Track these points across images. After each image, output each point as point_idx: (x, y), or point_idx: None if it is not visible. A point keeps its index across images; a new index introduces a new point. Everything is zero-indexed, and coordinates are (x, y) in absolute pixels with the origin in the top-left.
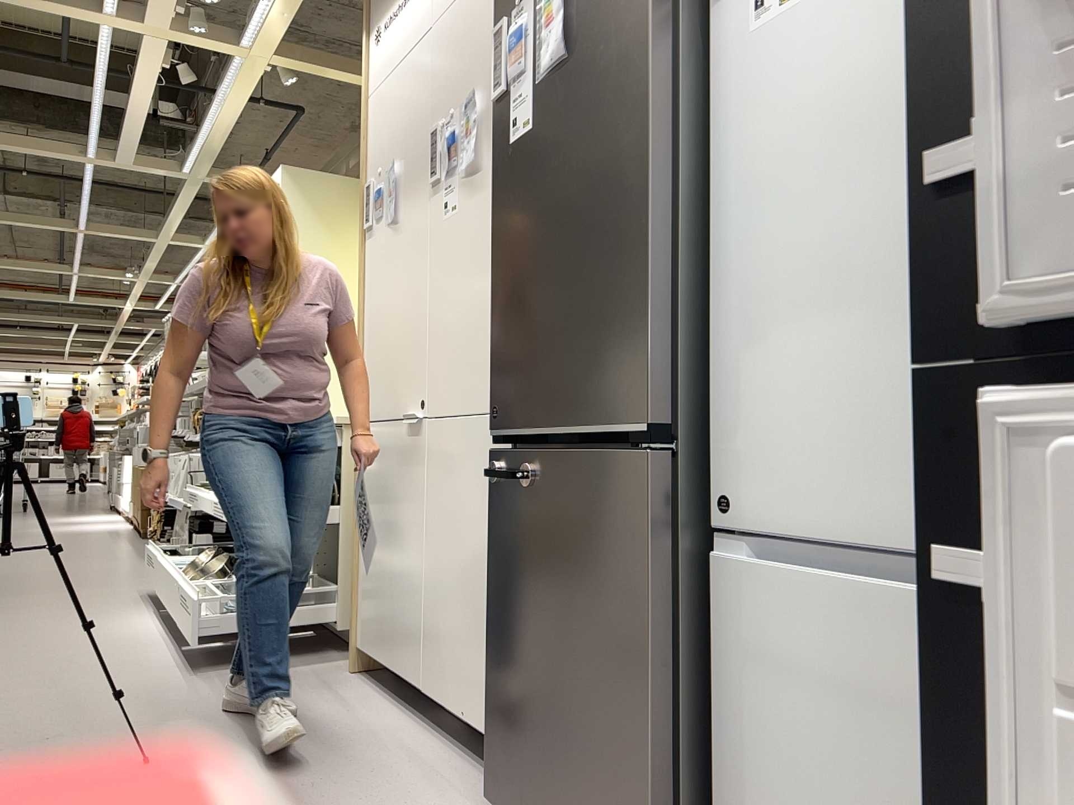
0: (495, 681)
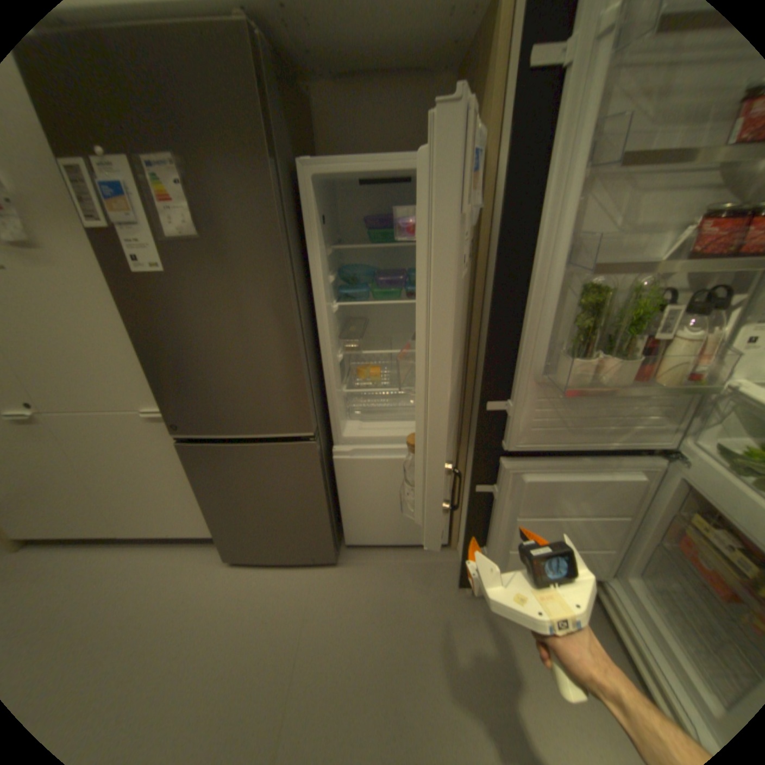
0: (213, 525)
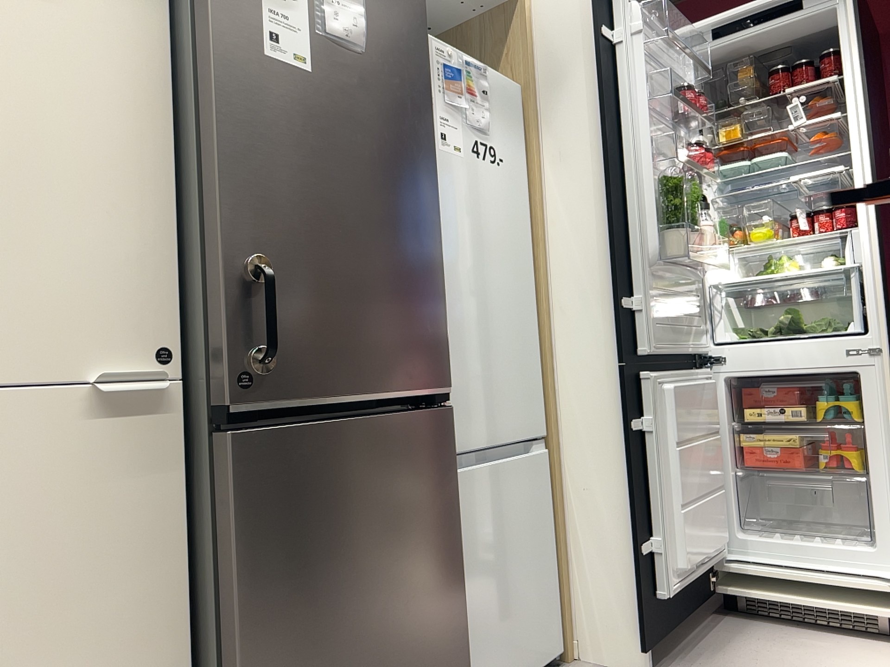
0: None
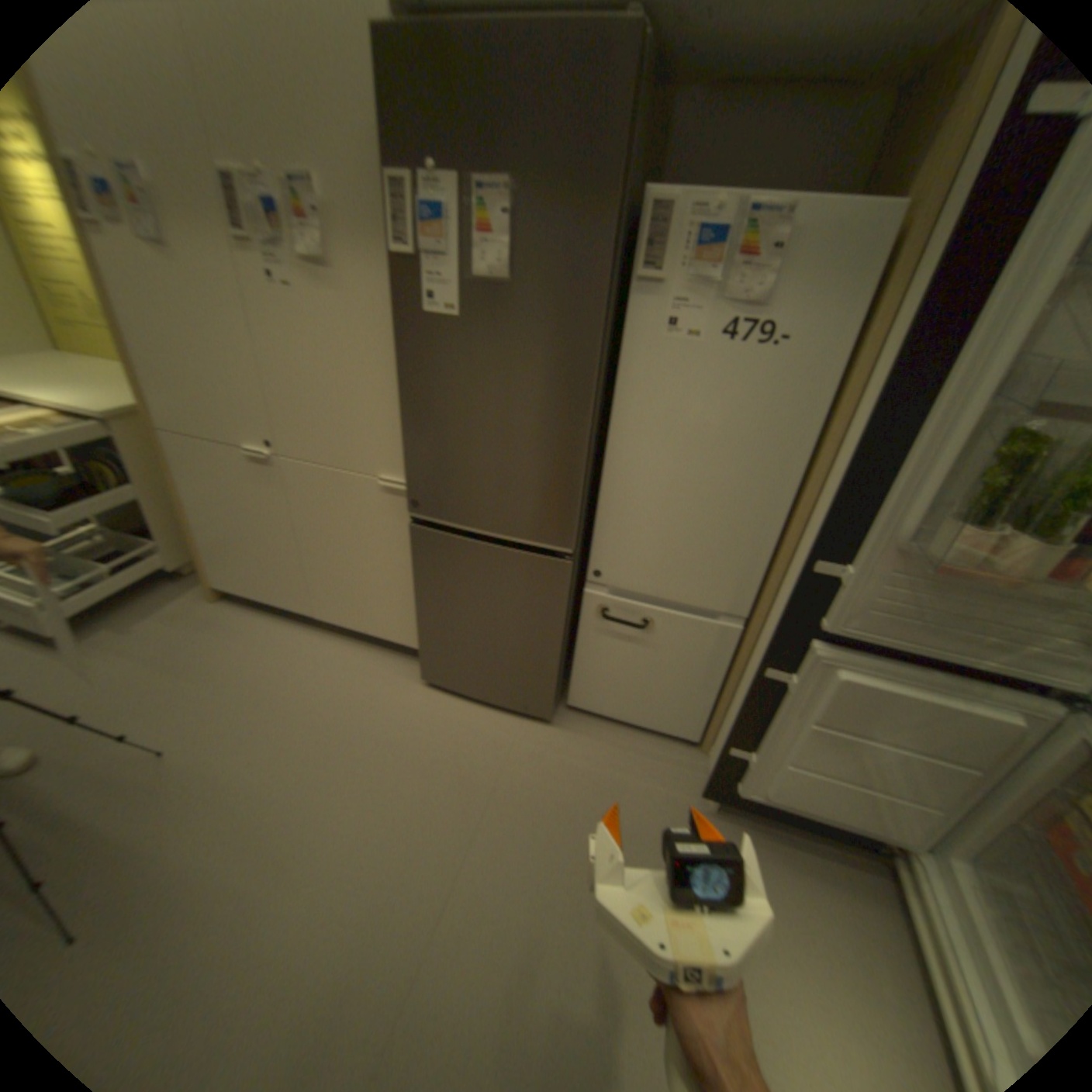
0: (423, 632)
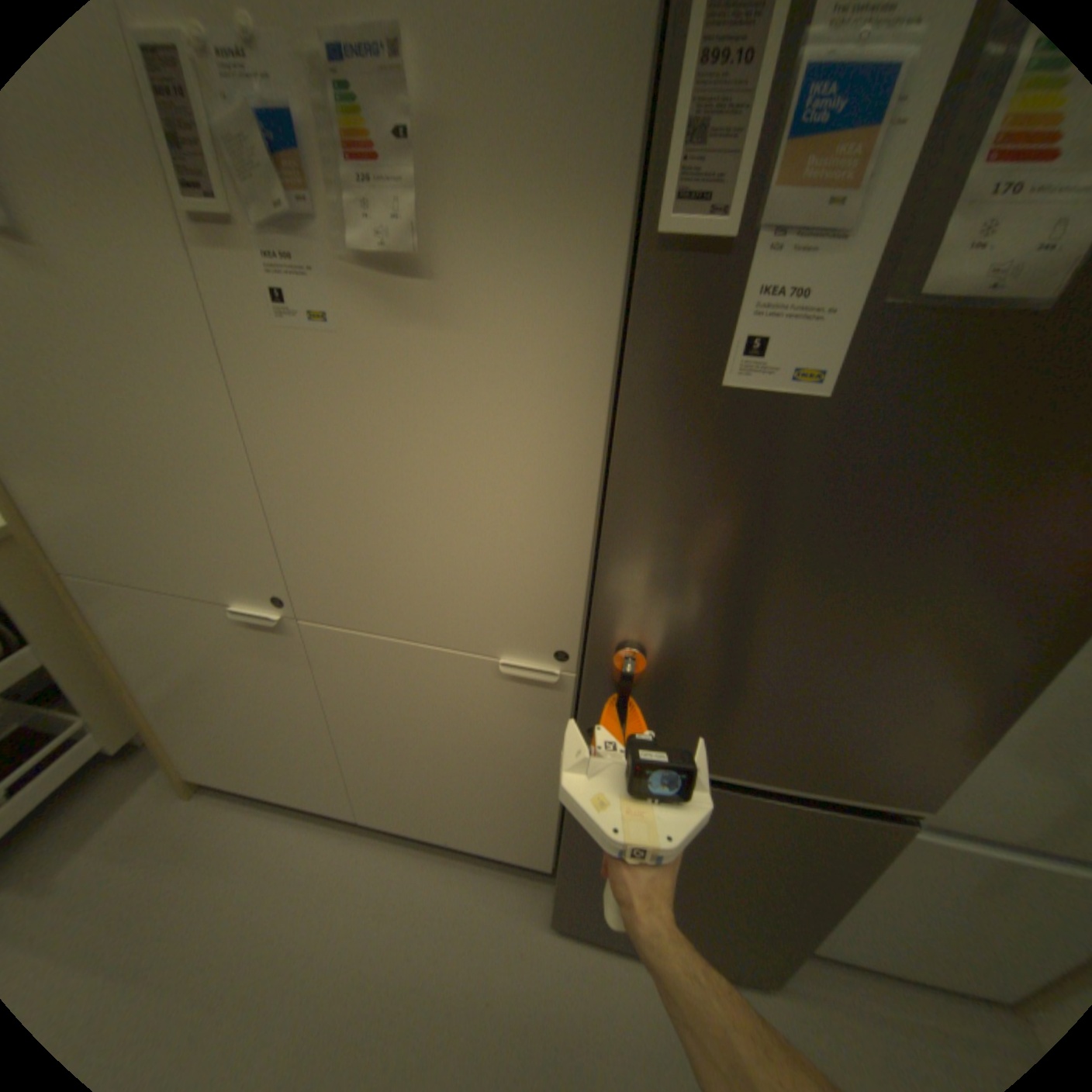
0: (568, 879)
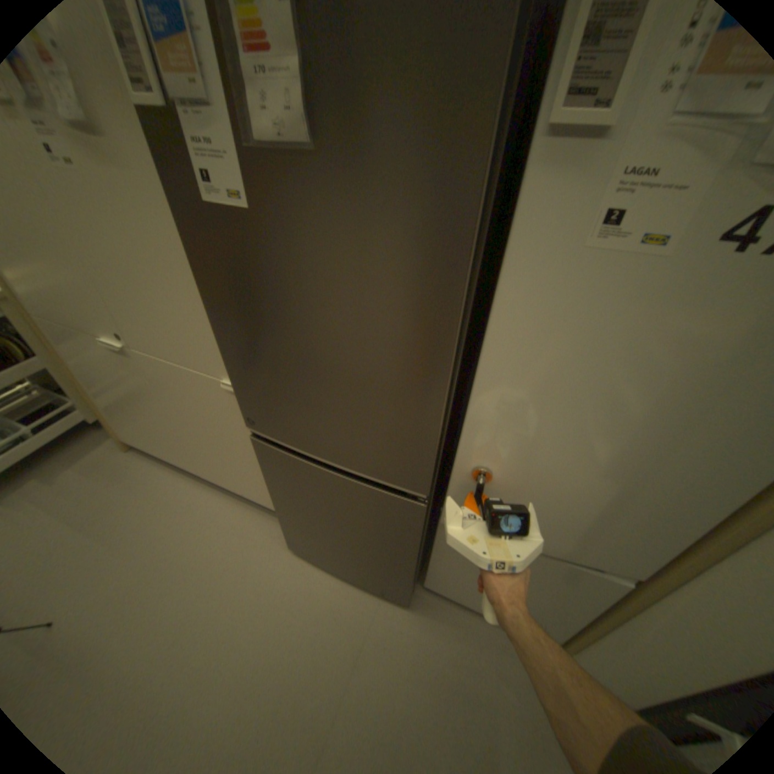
0: (284, 518)
